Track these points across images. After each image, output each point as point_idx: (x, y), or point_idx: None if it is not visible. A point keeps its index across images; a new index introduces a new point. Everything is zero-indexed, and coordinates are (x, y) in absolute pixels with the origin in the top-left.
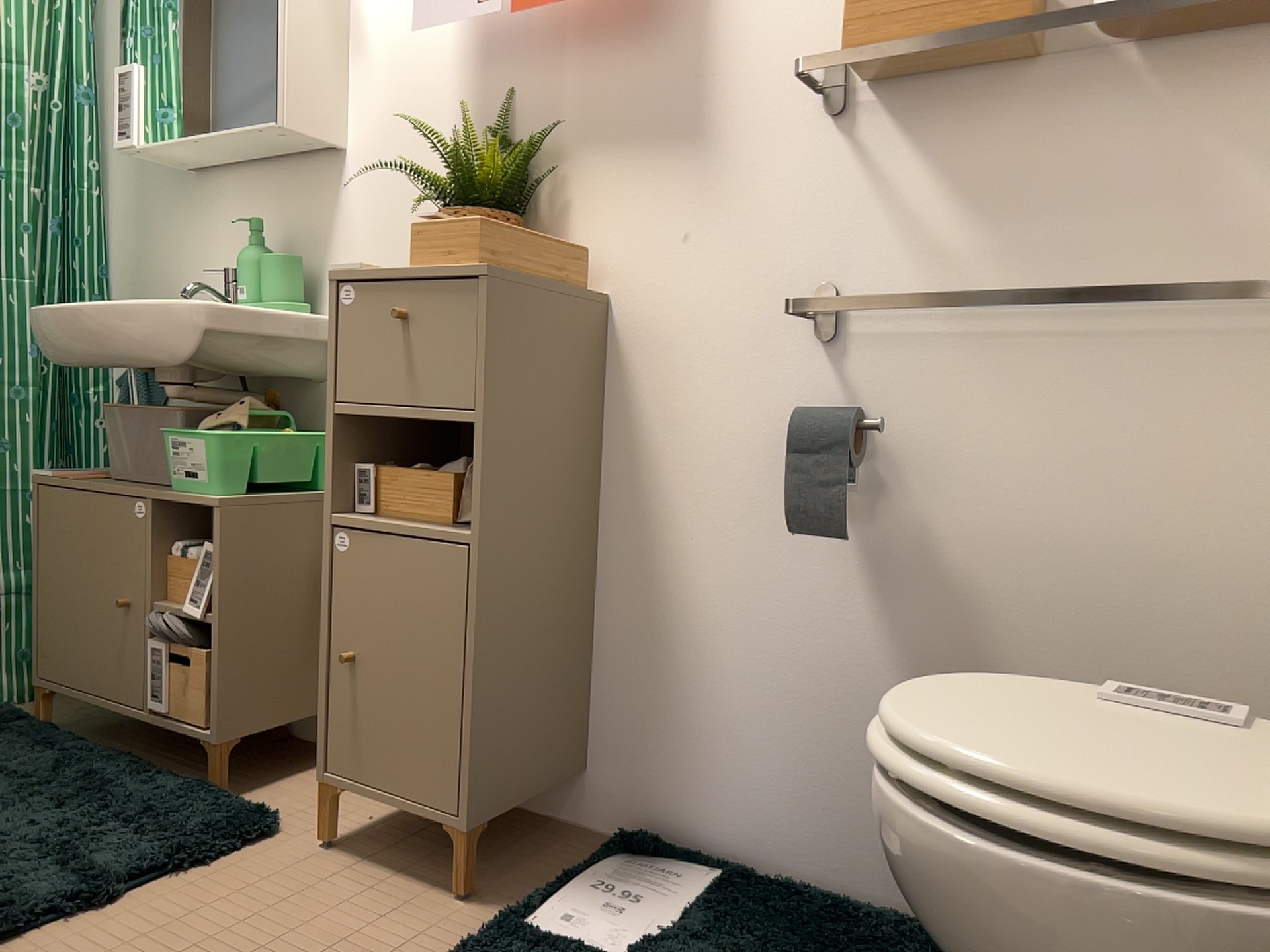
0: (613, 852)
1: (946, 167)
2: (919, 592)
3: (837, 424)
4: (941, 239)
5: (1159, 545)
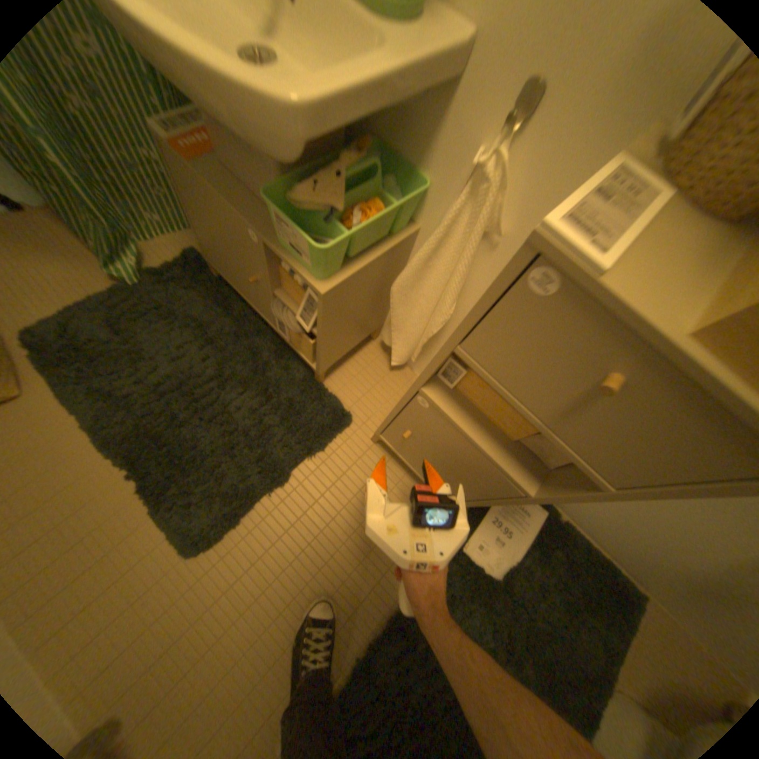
0: None
1: None
2: None
3: None
4: None
5: None
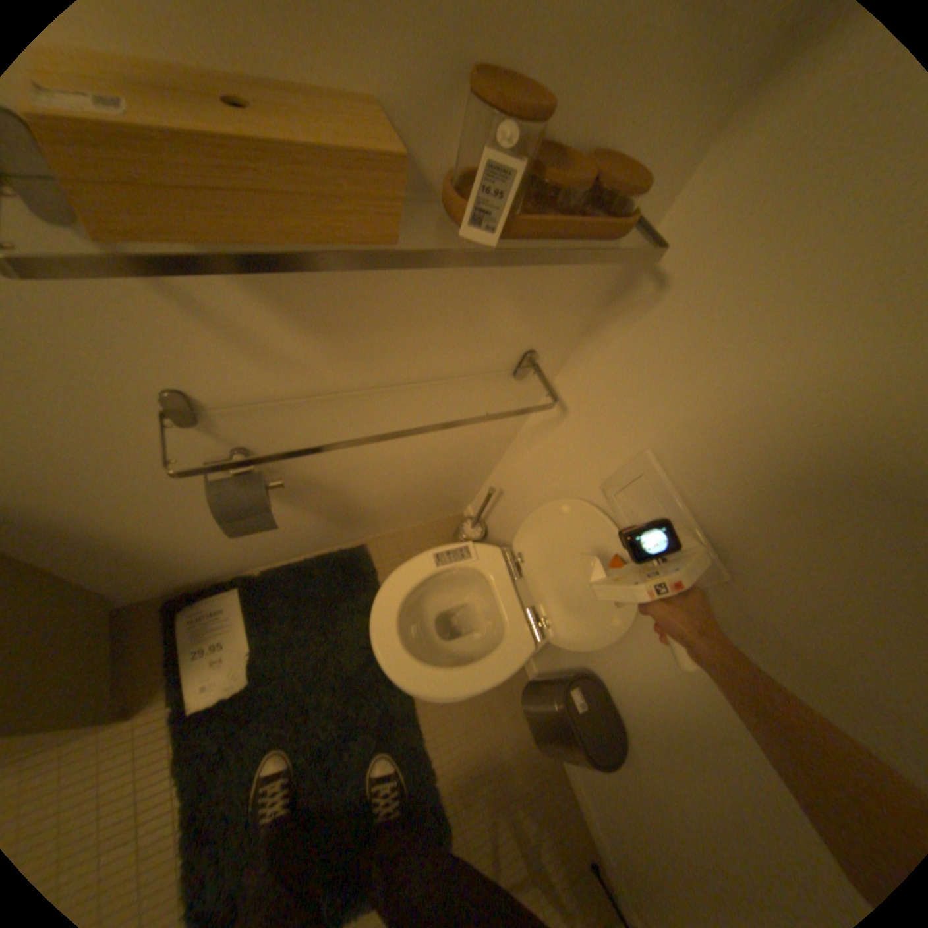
0: (172, 623)
1: (274, 289)
2: (307, 492)
3: (254, 501)
4: (283, 347)
5: (424, 450)
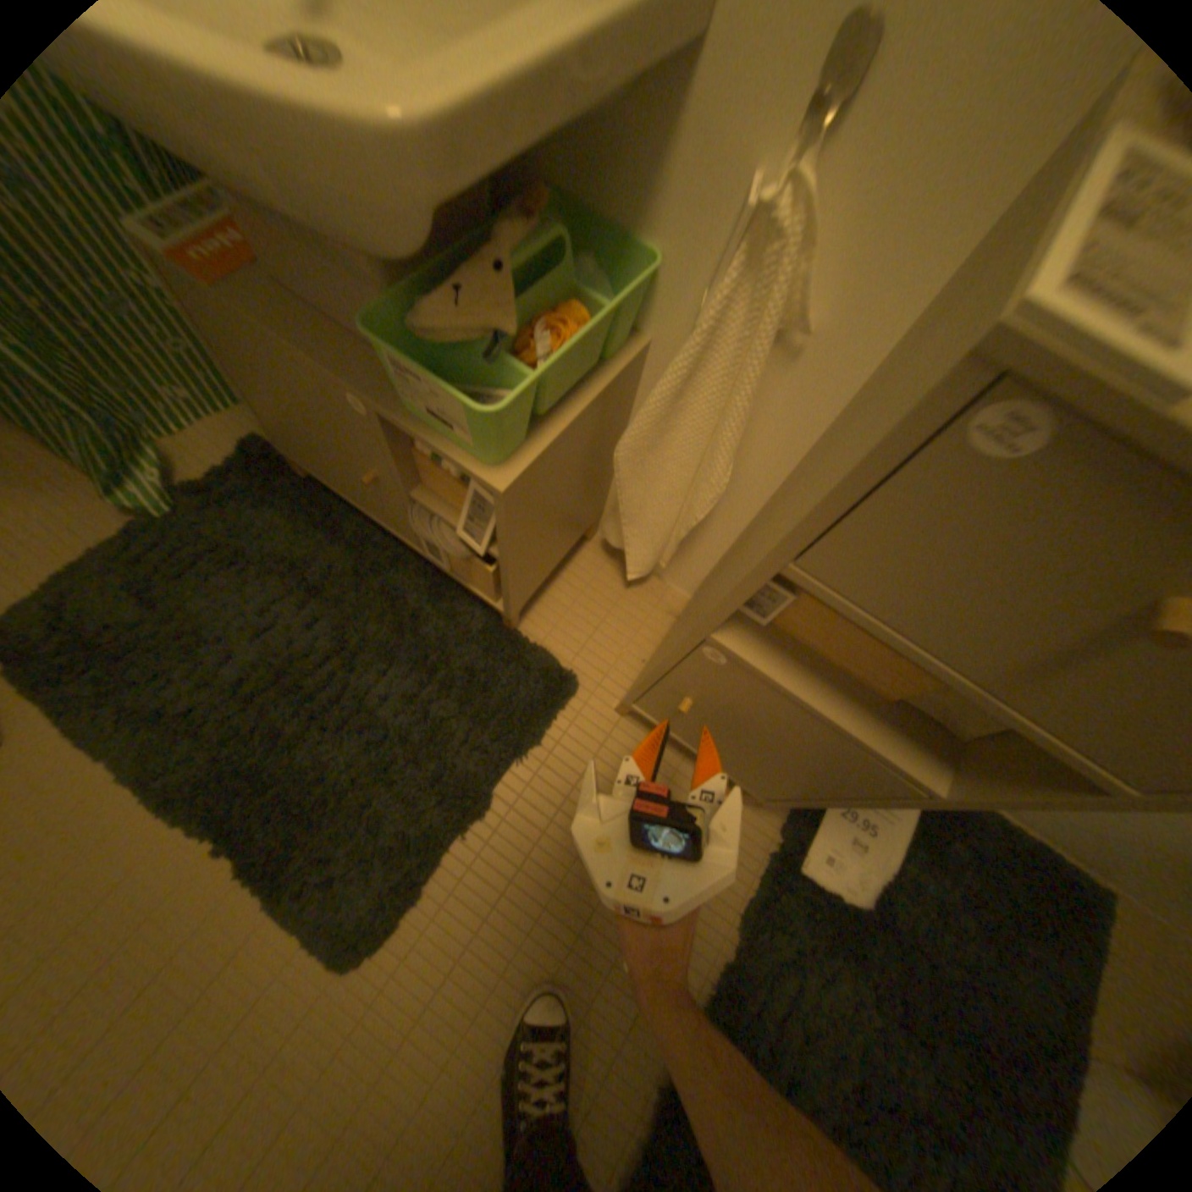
0: None
1: None
2: None
3: None
4: None
5: None
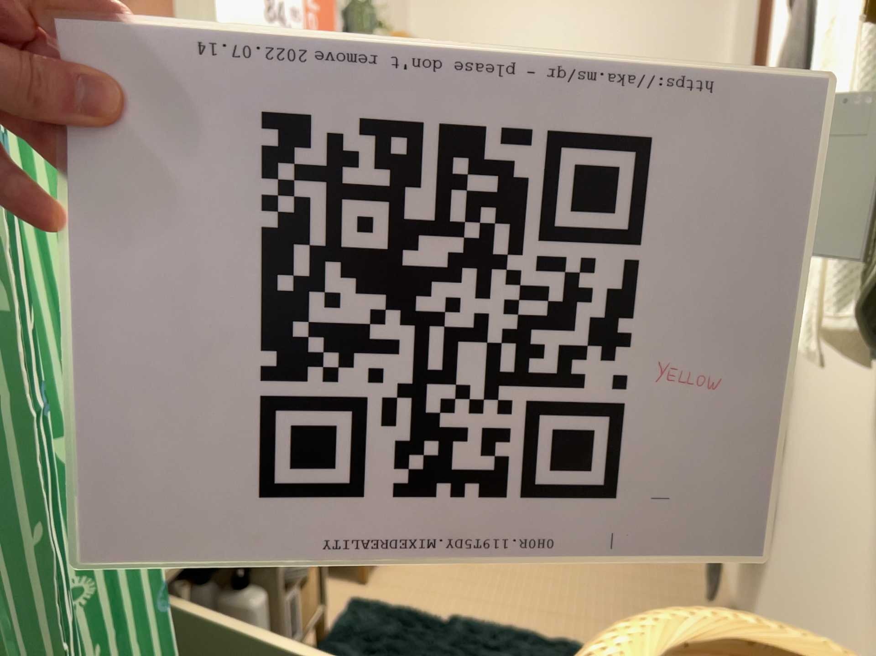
0: None
1: None
2: None
3: None
4: None
5: None
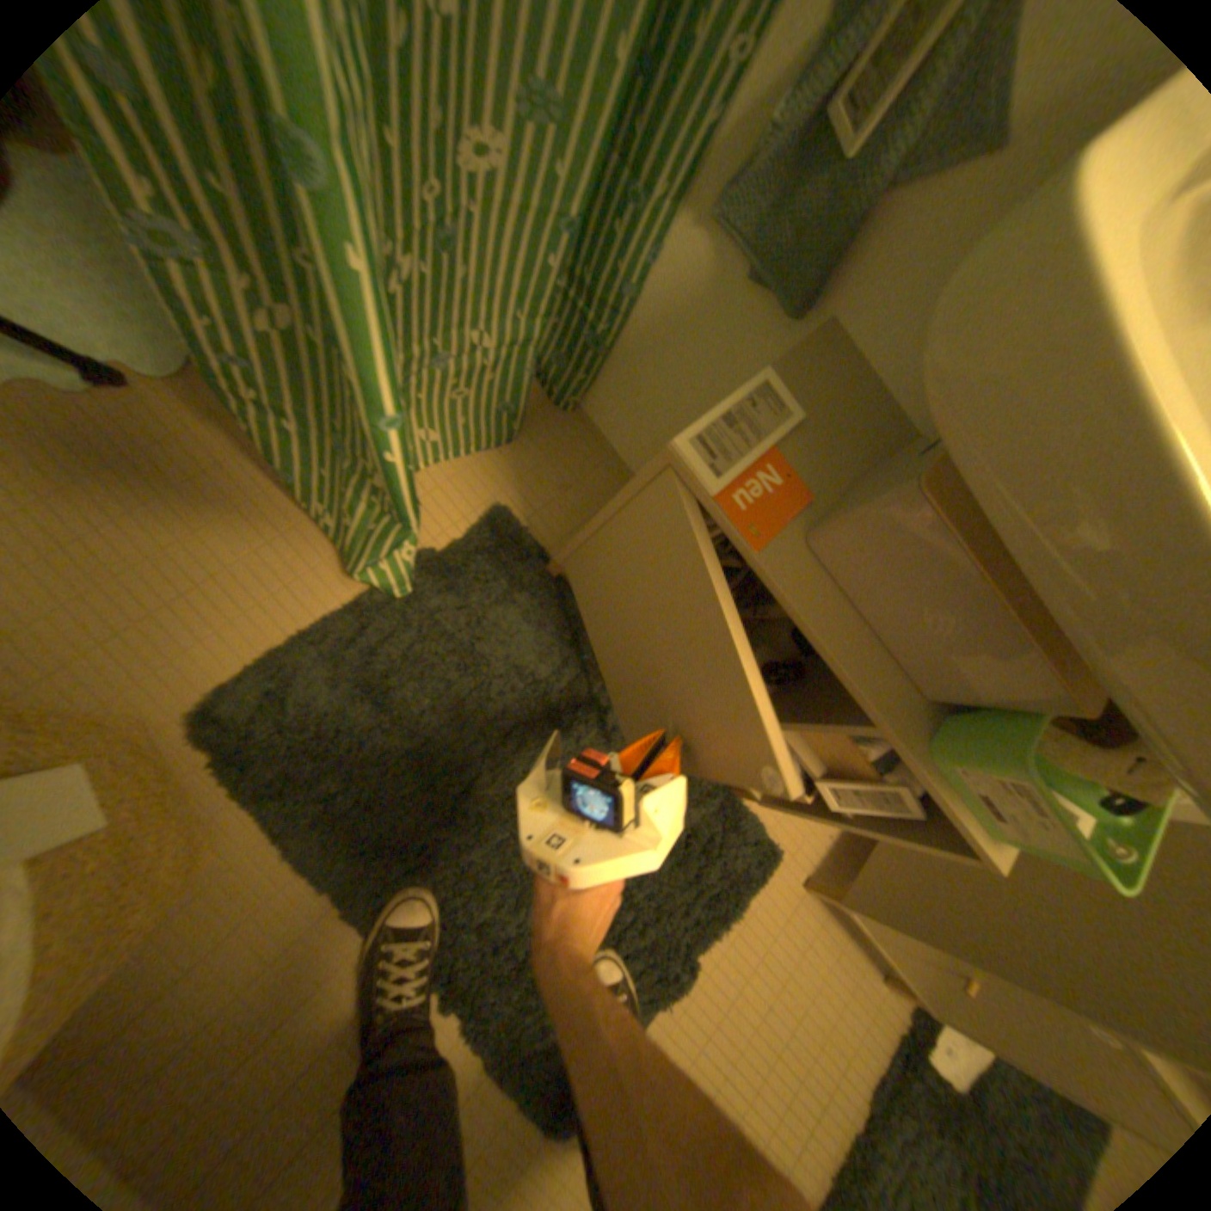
0: None
1: None
2: None
3: None
4: None
5: None
